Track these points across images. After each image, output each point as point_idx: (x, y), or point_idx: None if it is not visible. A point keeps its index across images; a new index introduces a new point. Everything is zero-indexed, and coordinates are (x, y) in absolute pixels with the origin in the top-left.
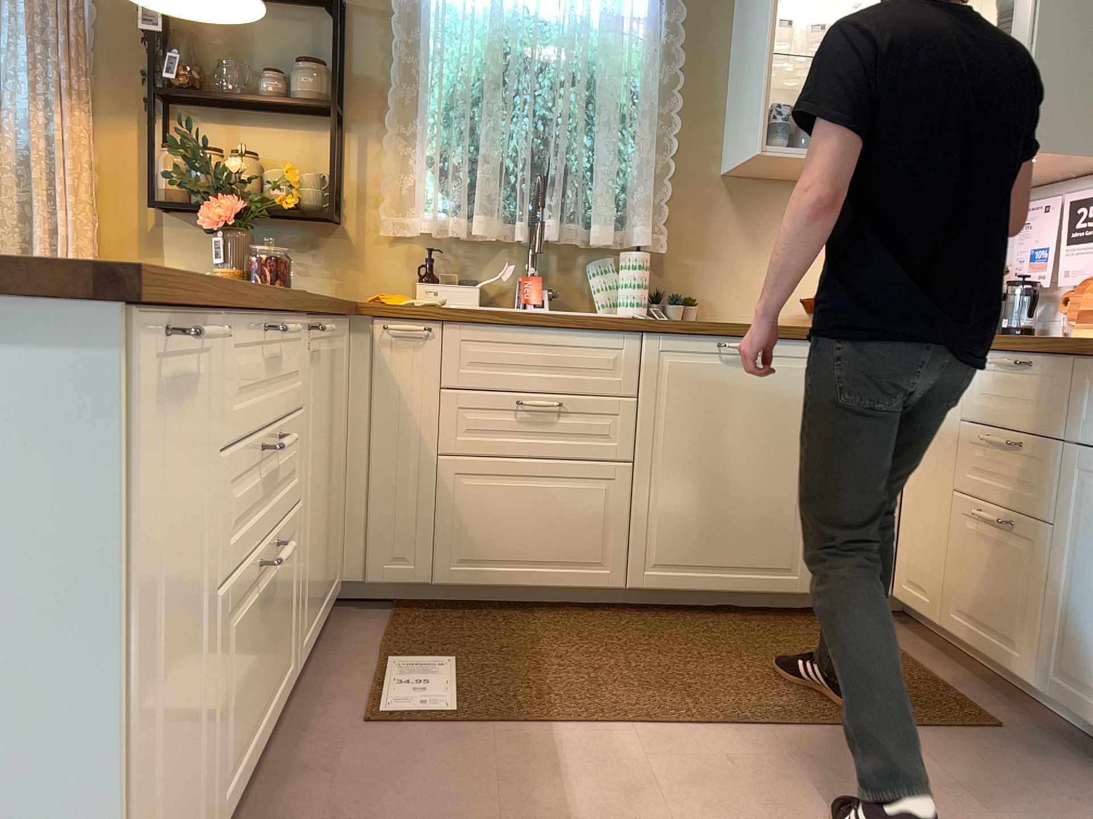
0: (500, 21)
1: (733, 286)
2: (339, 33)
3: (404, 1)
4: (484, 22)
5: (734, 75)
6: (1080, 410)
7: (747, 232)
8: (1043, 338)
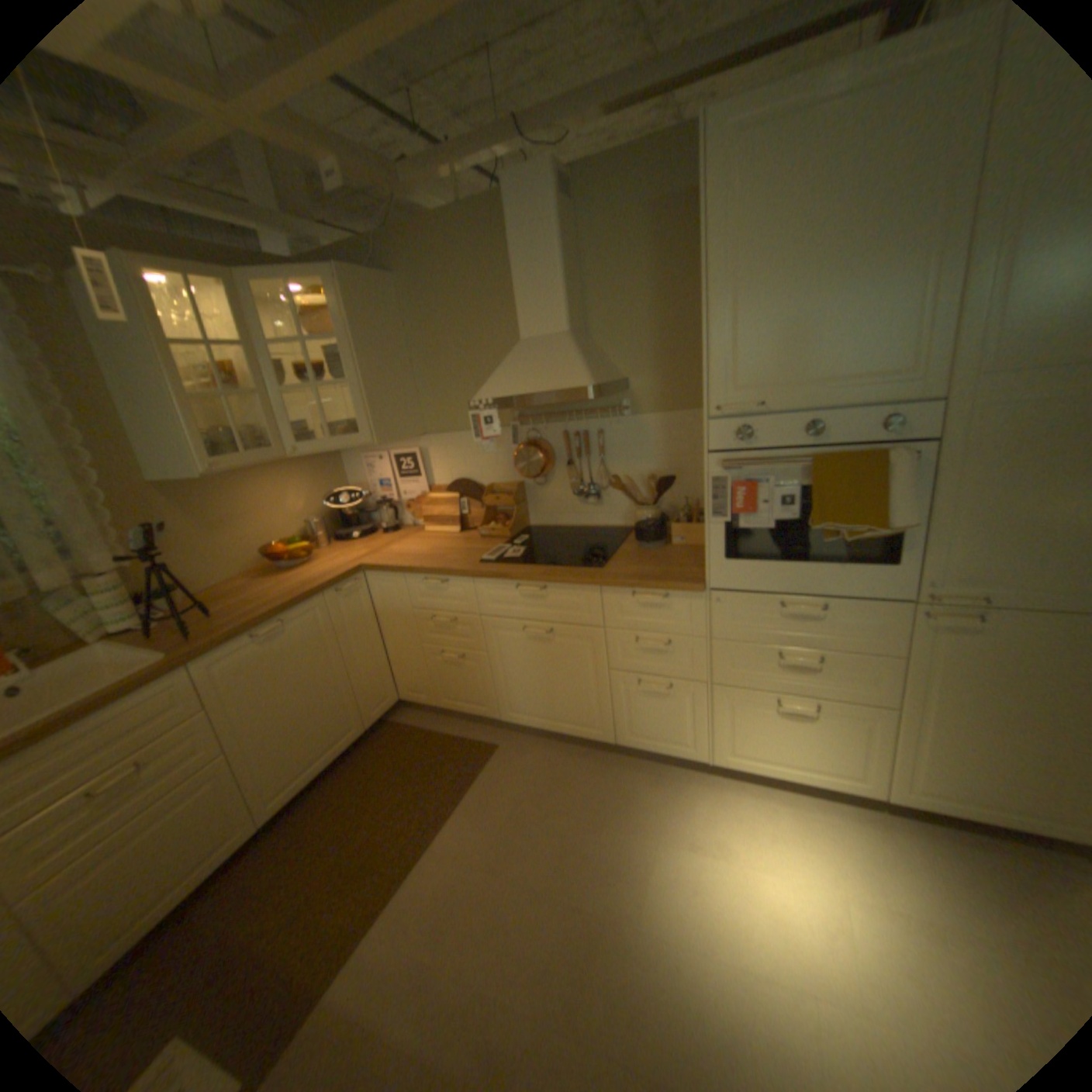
0: None
1: (197, 562)
2: None
3: None
4: None
5: (119, 401)
6: (483, 601)
7: (190, 520)
8: (444, 562)
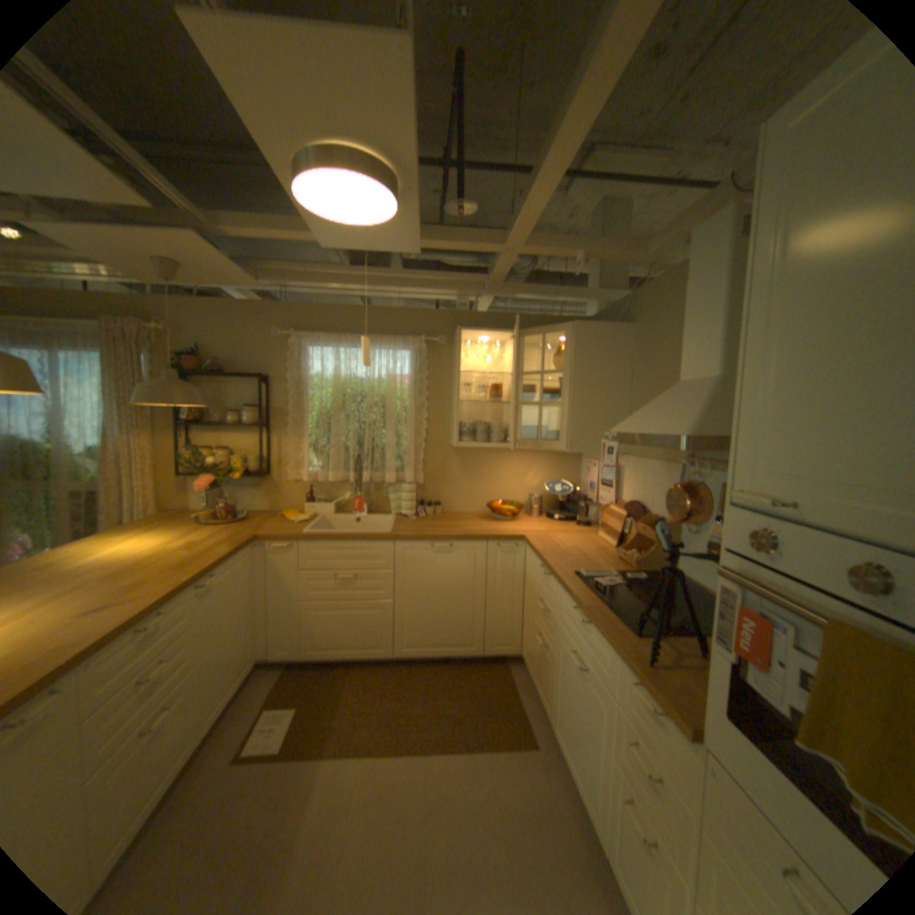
0: (339, 382)
1: (458, 495)
2: (261, 393)
3: (294, 374)
4: (332, 381)
5: (453, 400)
6: (562, 607)
7: (464, 470)
8: (559, 560)
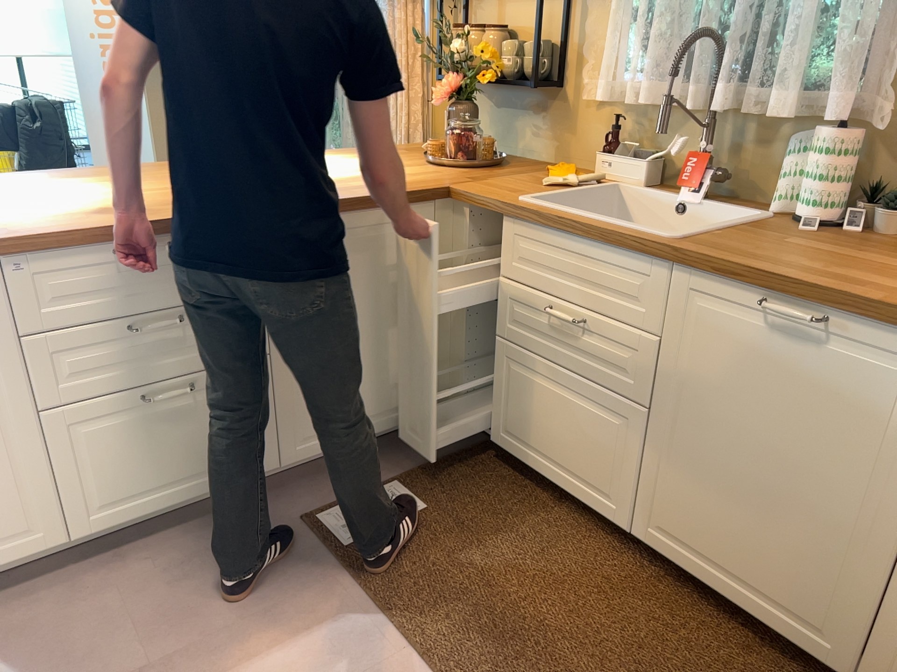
0: None
1: None
2: None
3: None
4: None
5: None
6: None
7: None
8: None
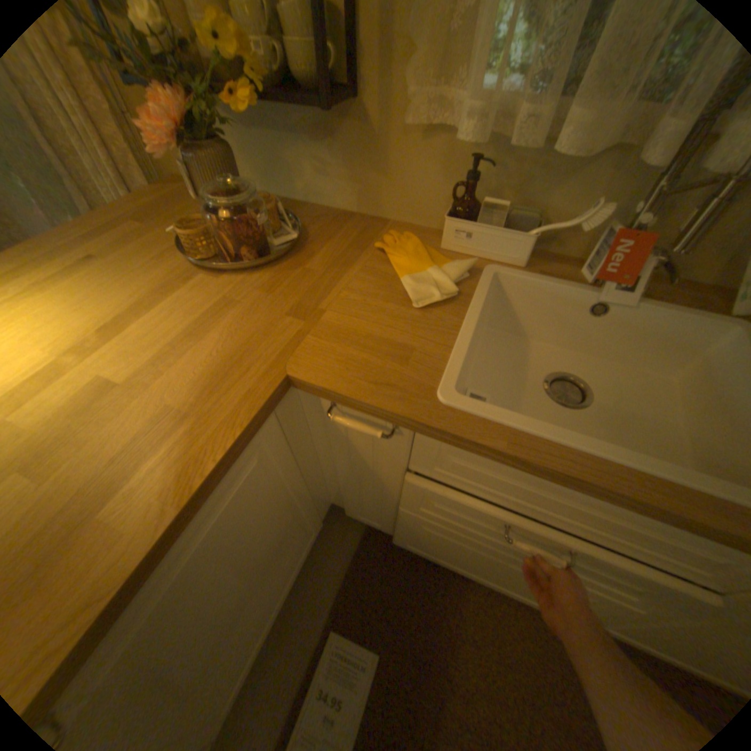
0: None
1: None
2: None
3: None
4: None
5: None
6: None
7: None
8: None
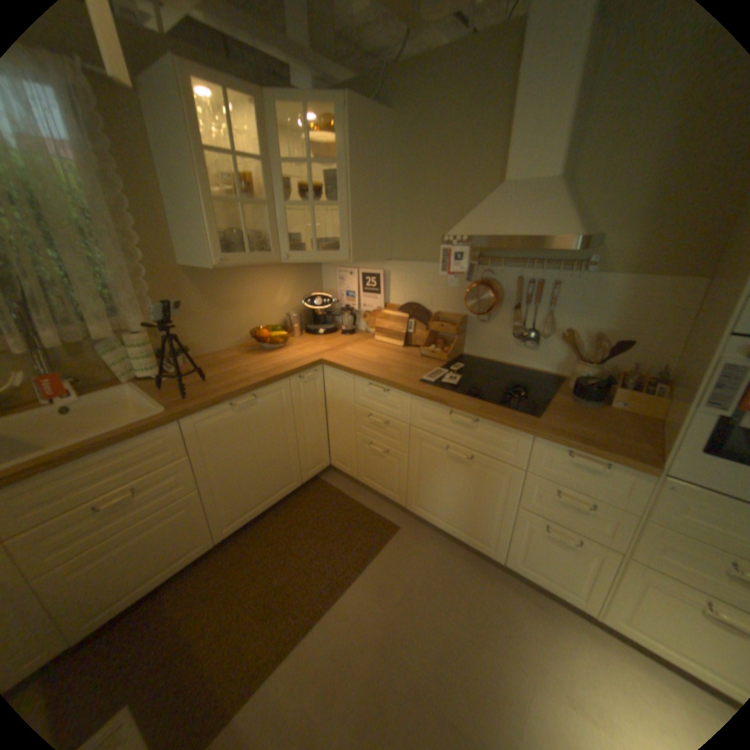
0: None
1: (206, 333)
2: None
3: None
4: None
5: (165, 197)
6: (416, 415)
7: (205, 300)
8: (388, 373)
